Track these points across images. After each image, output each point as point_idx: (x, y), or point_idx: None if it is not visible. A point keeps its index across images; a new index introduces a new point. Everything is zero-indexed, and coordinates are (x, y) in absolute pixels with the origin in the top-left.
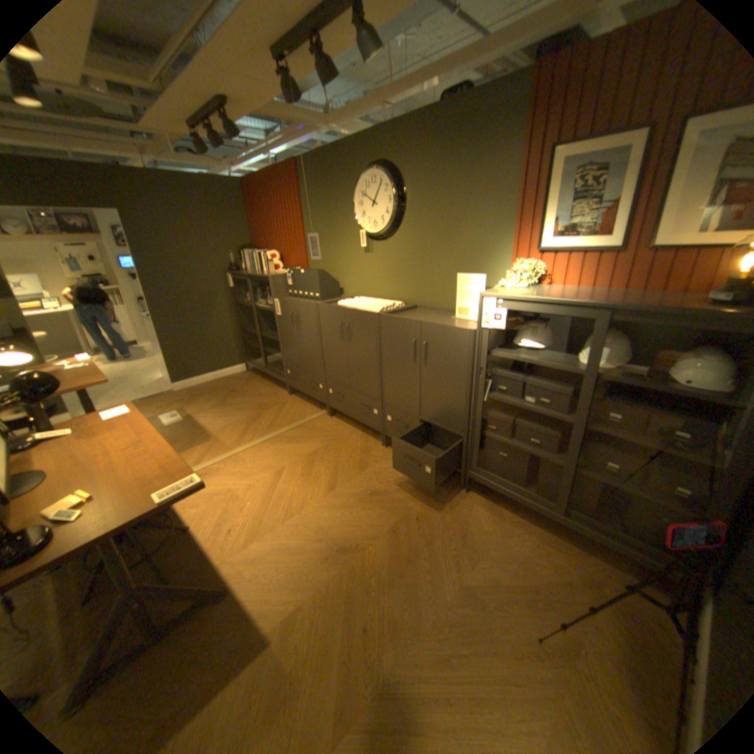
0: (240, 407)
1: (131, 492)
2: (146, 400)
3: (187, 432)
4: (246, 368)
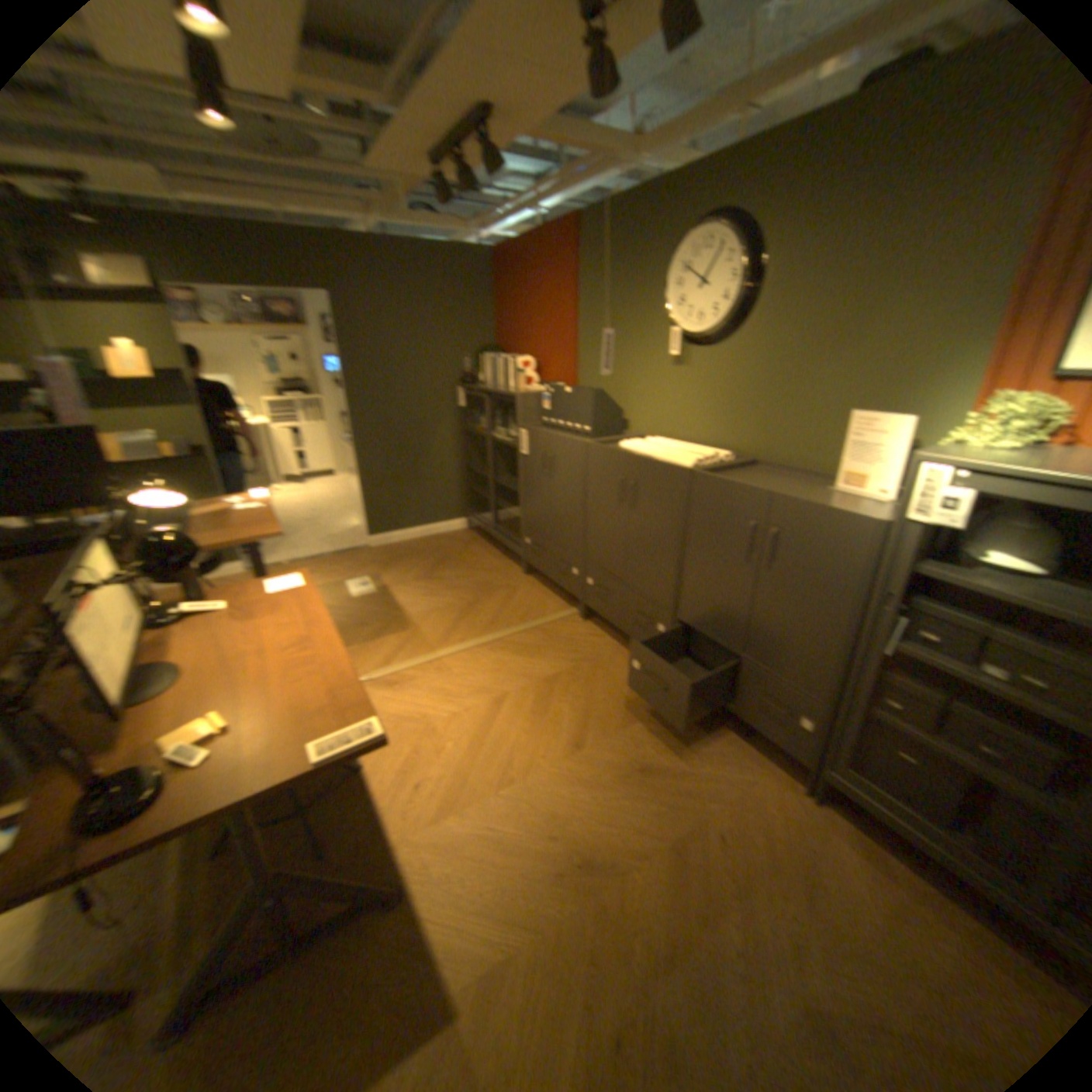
0: (452, 584)
1: (278, 731)
2: (331, 555)
3: (377, 611)
4: (466, 524)
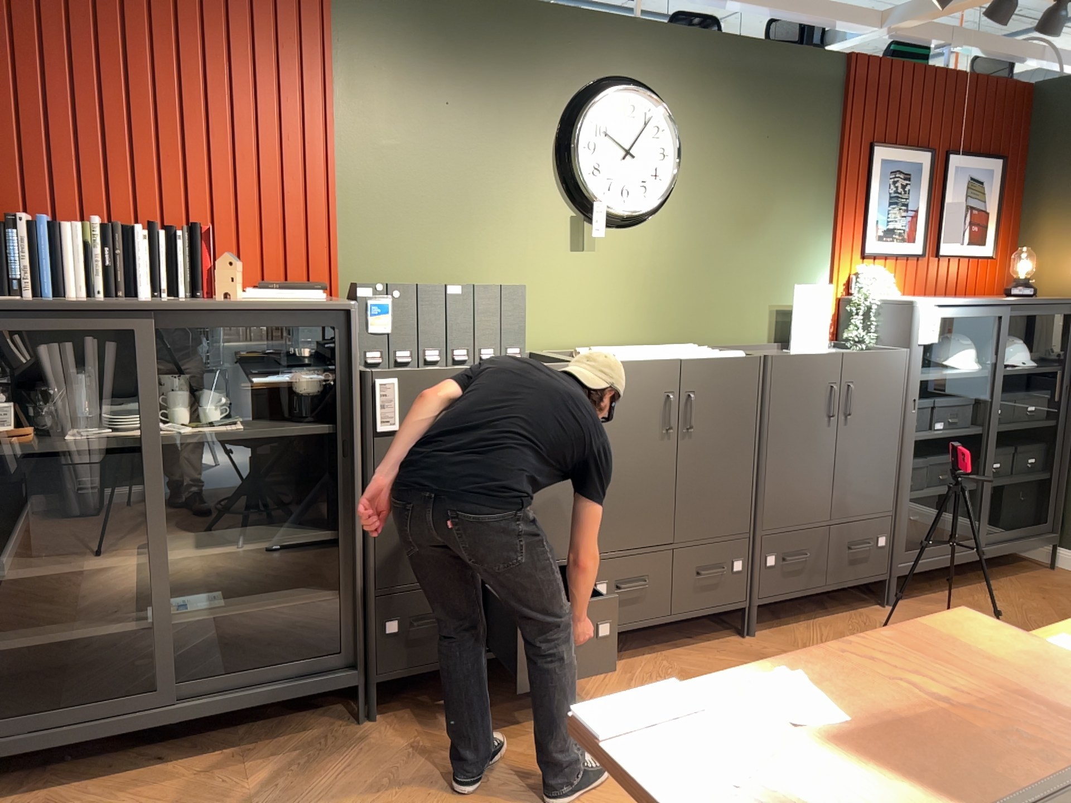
0: None
1: None
2: None
3: None
4: None
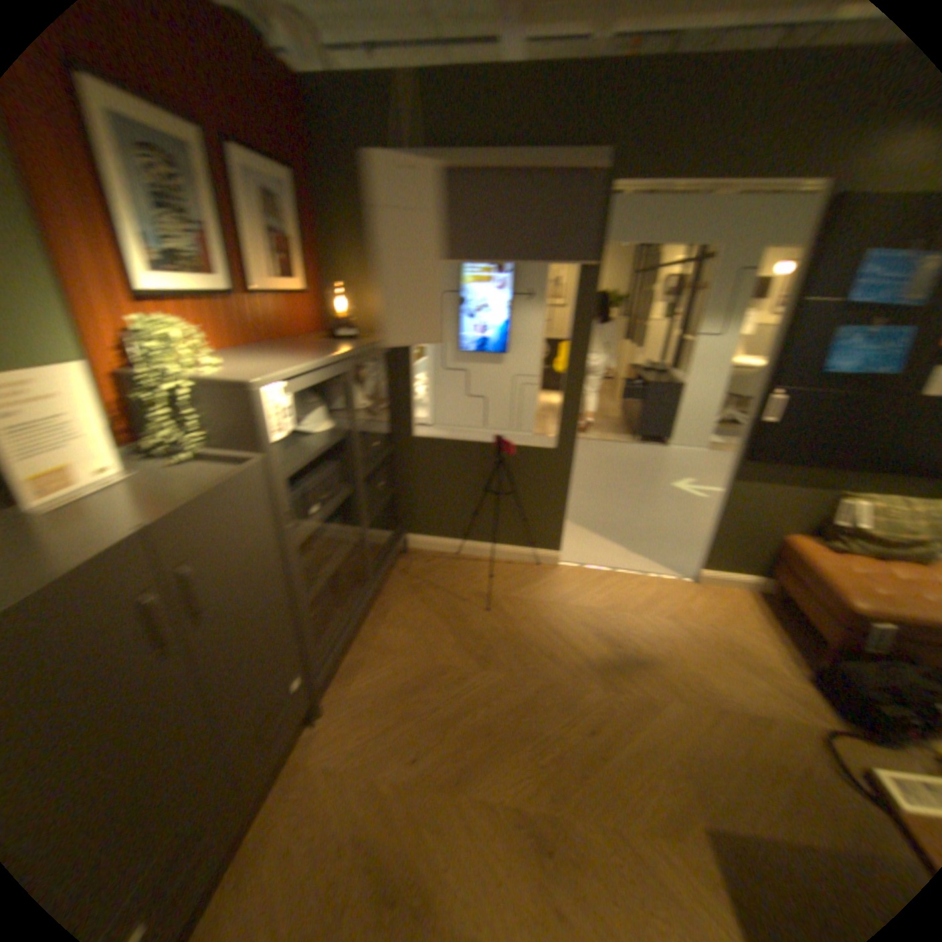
0: None
1: None
2: None
3: None
4: None
